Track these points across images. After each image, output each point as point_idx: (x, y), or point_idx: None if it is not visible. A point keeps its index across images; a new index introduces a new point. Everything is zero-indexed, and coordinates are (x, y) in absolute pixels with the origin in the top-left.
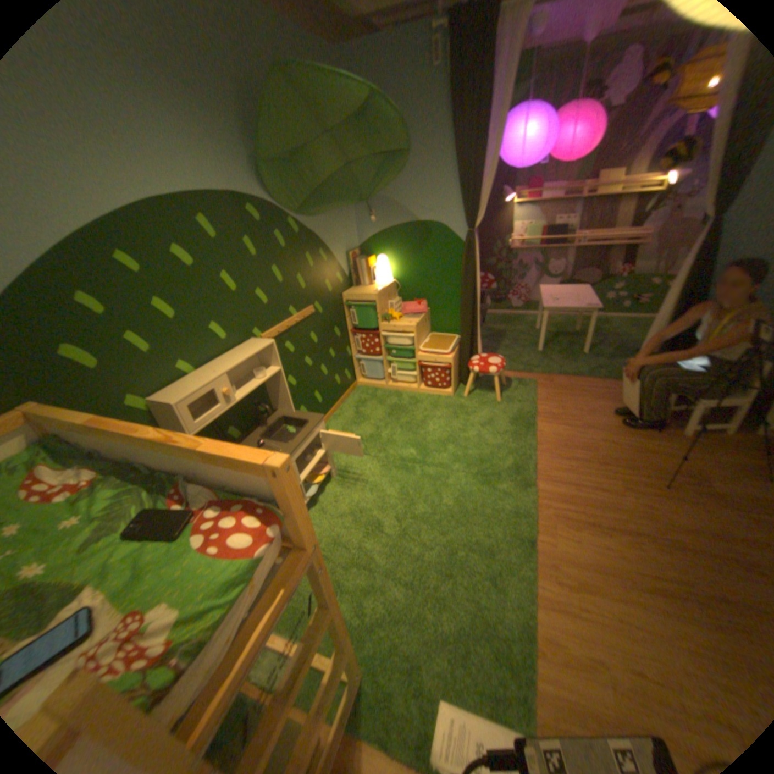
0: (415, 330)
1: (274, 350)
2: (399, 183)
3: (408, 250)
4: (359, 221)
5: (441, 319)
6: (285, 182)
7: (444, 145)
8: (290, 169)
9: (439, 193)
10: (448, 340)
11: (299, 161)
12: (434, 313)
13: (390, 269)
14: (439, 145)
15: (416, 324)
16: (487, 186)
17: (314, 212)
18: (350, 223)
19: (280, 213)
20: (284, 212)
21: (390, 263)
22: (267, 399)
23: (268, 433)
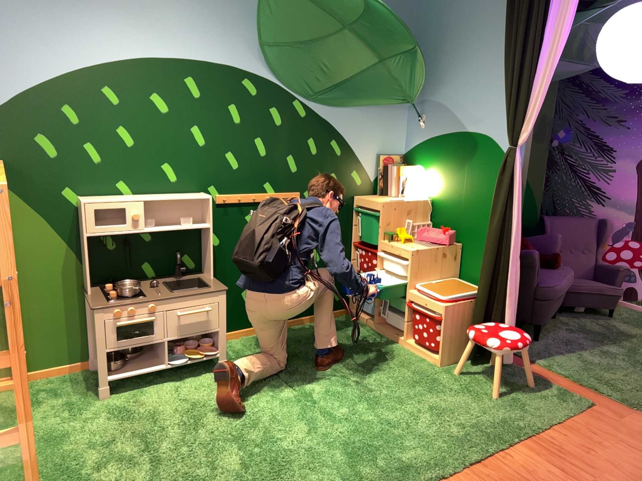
0: (412, 257)
1: (212, 207)
2: (451, 90)
3: (448, 166)
4: (408, 127)
5: (471, 261)
6: (296, 70)
7: (499, 52)
8: (304, 60)
9: (489, 104)
10: (462, 289)
11: (316, 55)
12: (464, 252)
13: (427, 185)
14: (494, 52)
15: (416, 250)
16: (531, 98)
17: (334, 104)
18: (396, 127)
19: (286, 97)
20: (291, 97)
21: (428, 178)
22: (203, 259)
23: (178, 284)
